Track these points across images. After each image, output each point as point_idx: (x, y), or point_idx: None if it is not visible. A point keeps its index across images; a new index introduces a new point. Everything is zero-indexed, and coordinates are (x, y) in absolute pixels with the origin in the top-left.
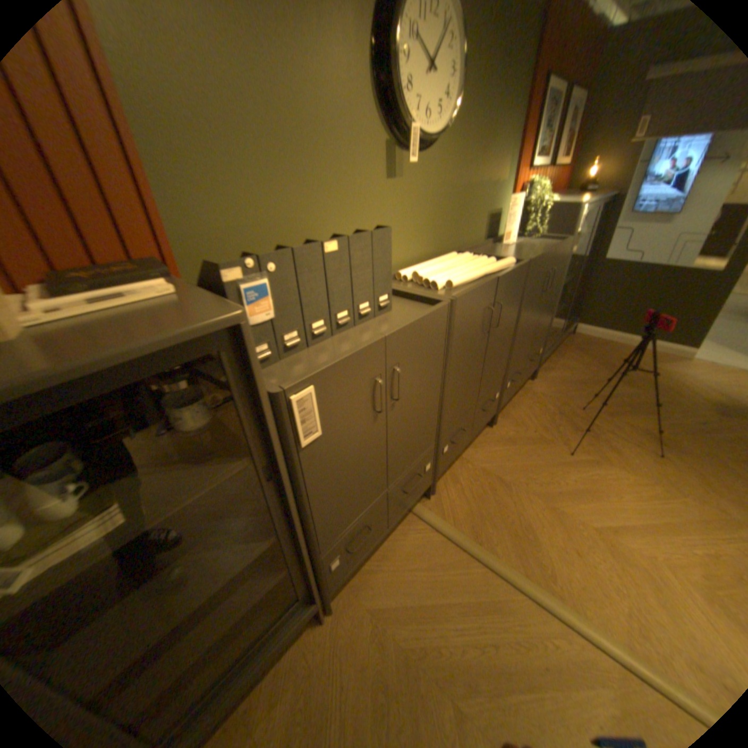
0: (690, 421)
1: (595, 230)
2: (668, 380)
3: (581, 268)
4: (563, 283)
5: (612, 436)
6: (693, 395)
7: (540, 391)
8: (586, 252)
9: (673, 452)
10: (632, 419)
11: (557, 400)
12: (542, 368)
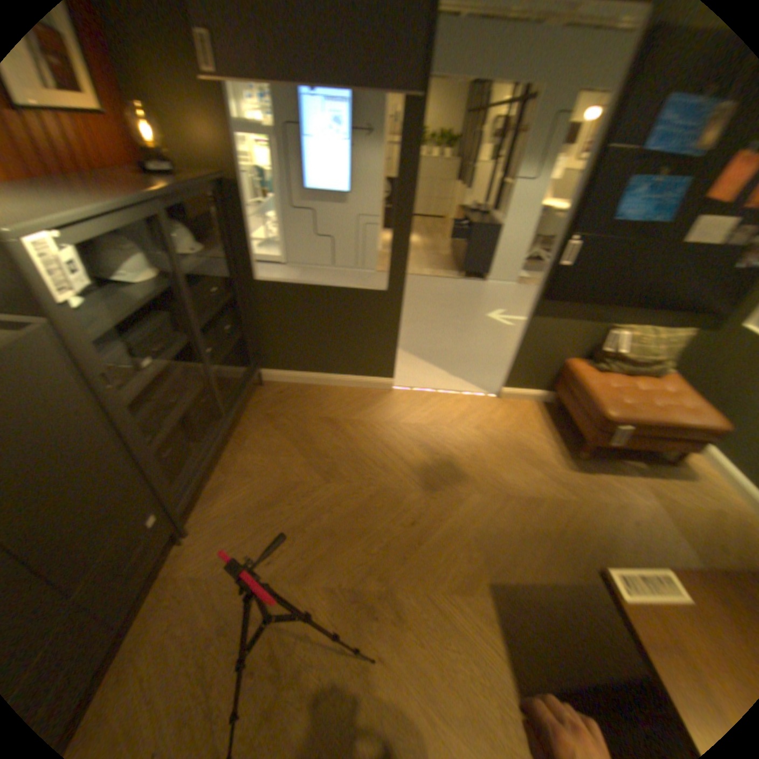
0: (396, 526)
1: (214, 237)
2: (368, 442)
3: (208, 309)
4: (149, 371)
5: (299, 648)
6: (395, 461)
7: (186, 573)
8: (218, 272)
9: (383, 630)
10: (329, 569)
11: (215, 584)
12: (200, 495)
